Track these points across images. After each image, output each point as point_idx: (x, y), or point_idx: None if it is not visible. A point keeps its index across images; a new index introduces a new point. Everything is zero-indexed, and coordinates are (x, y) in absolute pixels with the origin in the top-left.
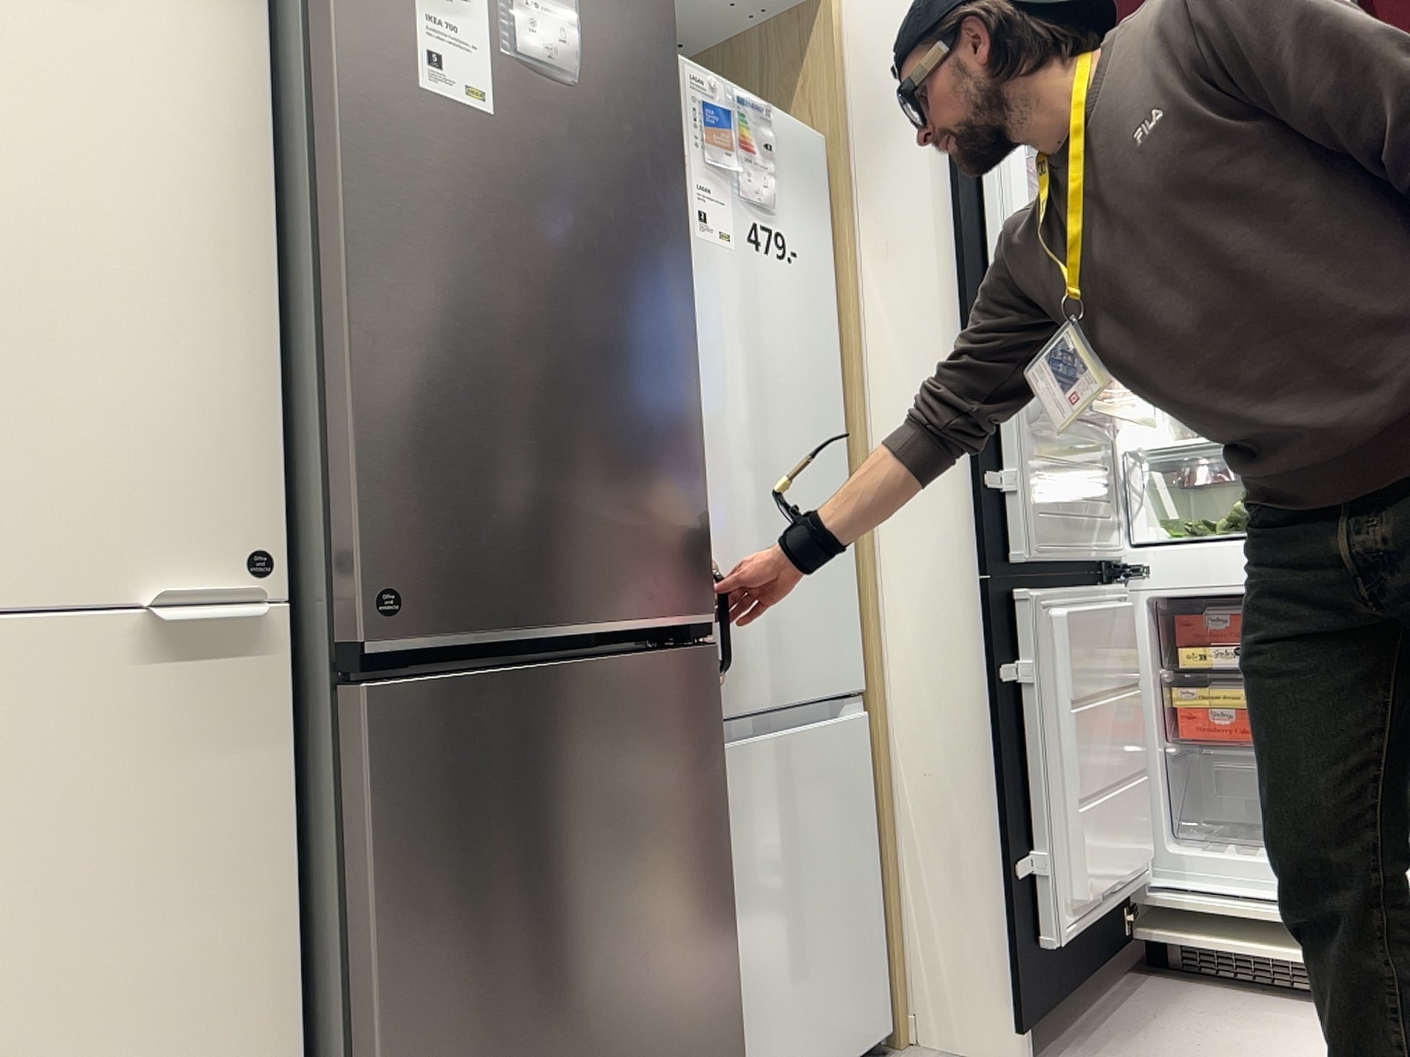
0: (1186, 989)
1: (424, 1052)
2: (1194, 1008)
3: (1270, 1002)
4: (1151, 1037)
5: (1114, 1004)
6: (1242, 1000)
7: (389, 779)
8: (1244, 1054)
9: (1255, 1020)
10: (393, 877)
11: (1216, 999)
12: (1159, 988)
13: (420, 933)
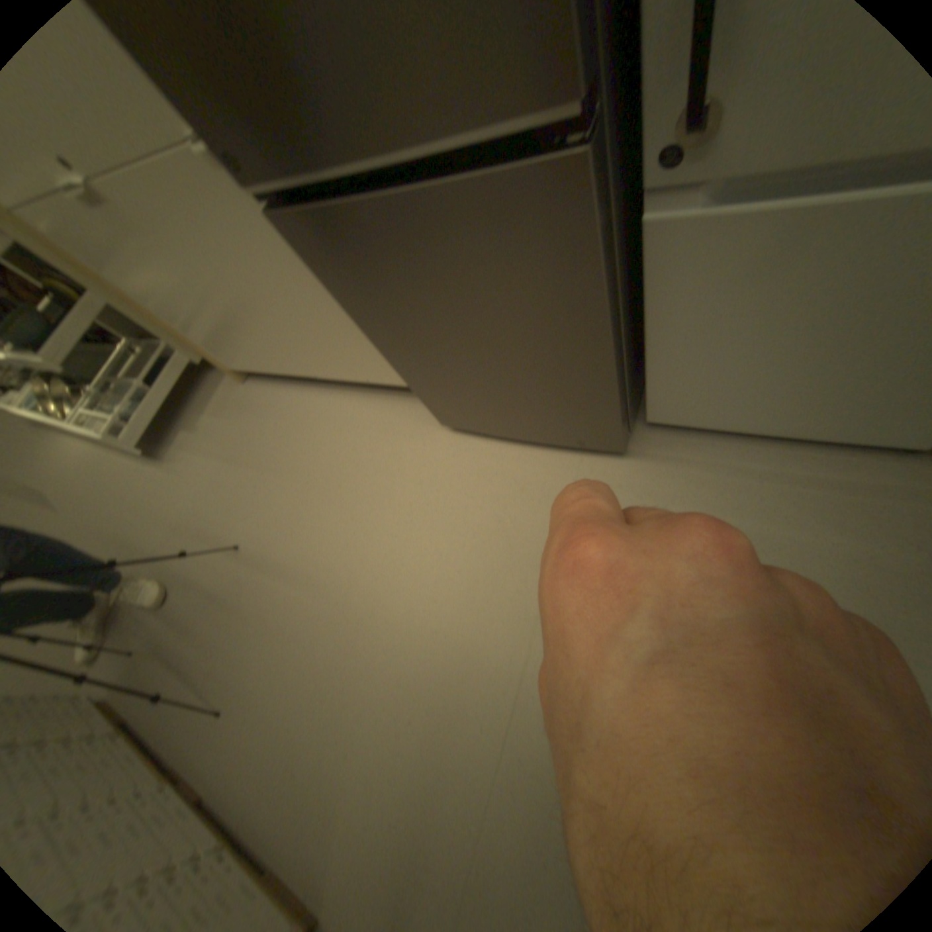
0: None
1: (396, 353)
2: None
3: None
4: None
5: None
6: None
7: (310, 260)
8: None
9: None
10: (342, 298)
11: None
12: None
13: (368, 320)
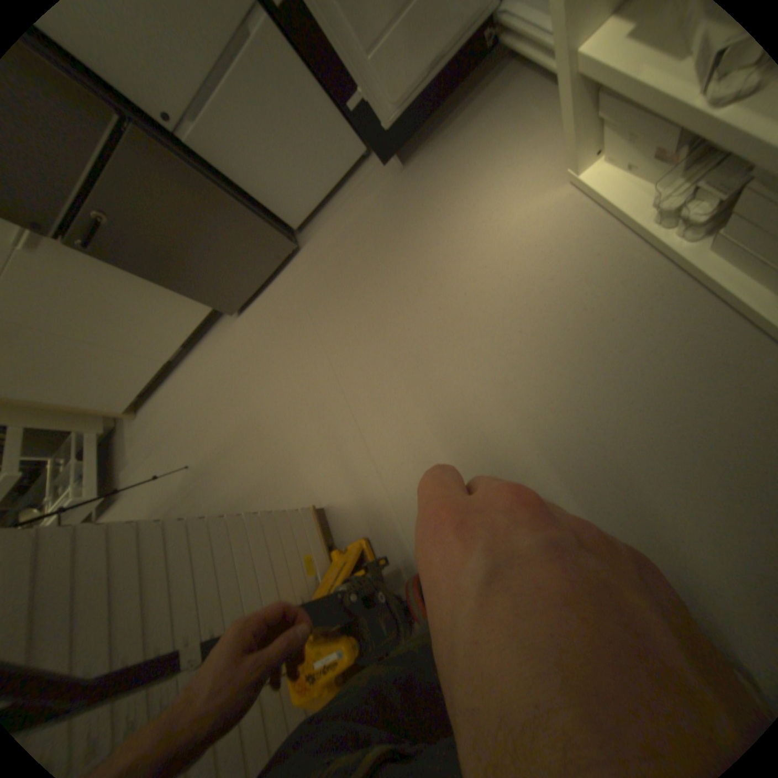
0: (510, 77)
1: (168, 279)
2: (497, 102)
3: (538, 89)
4: (457, 136)
5: (466, 101)
6: (526, 89)
7: (94, 252)
8: (480, 150)
9: (512, 114)
10: (122, 264)
11: (515, 89)
12: (500, 78)
13: (141, 267)
